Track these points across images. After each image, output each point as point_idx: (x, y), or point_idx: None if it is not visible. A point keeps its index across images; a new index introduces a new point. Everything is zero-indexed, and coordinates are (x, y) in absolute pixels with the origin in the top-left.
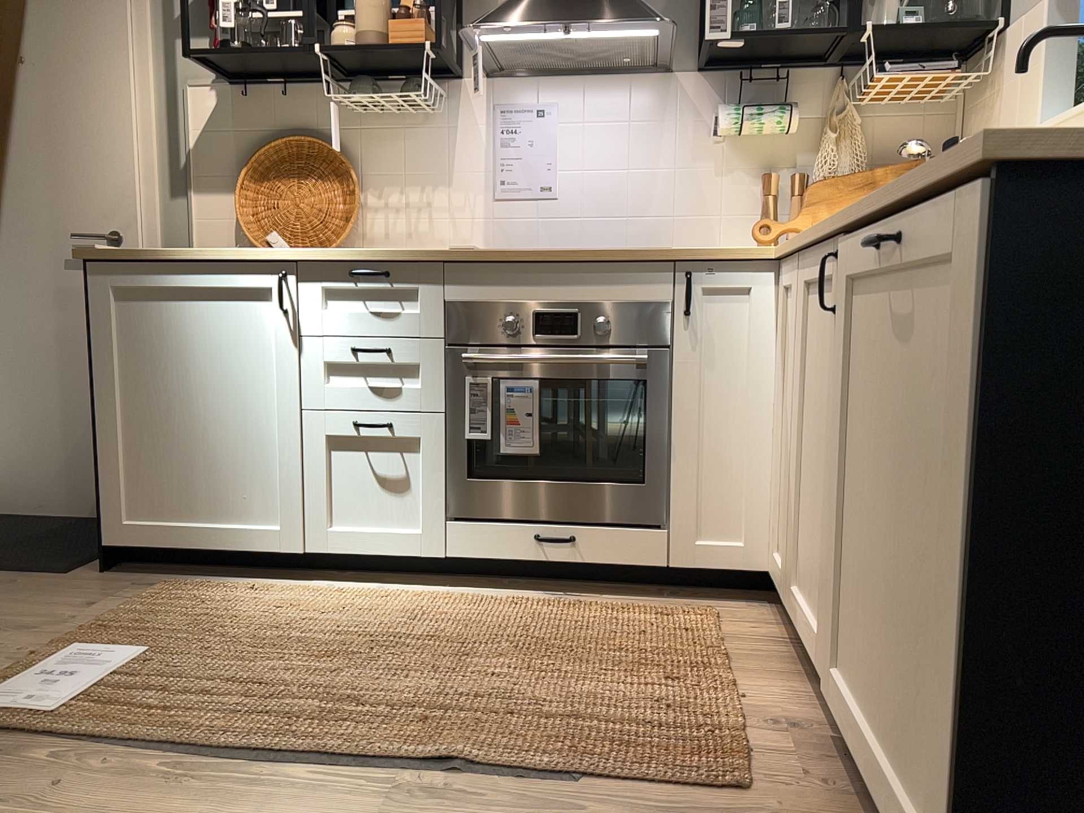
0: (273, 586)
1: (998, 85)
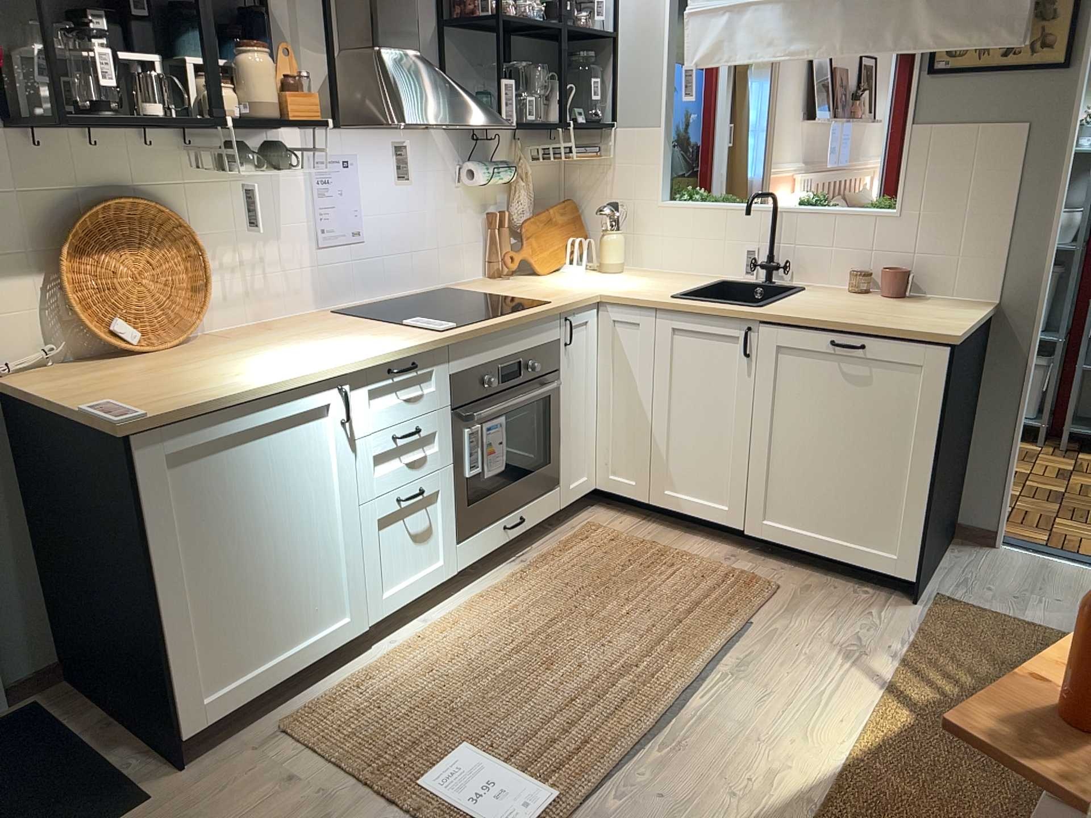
0: (357, 669)
1: (614, 161)
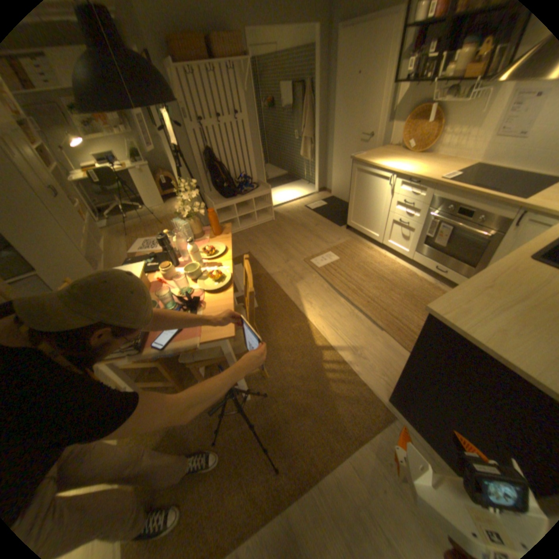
0: (373, 247)
1: None
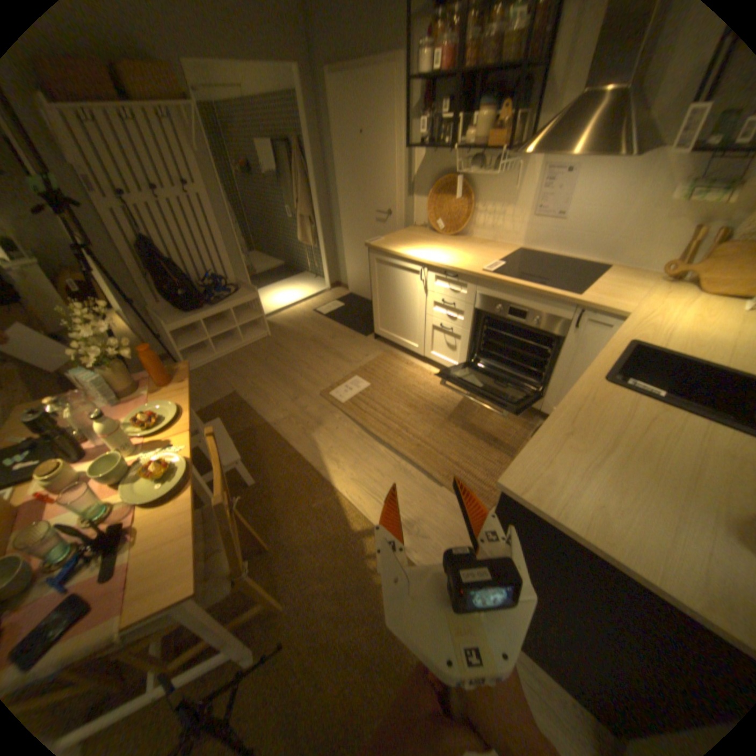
0: (414, 361)
1: None
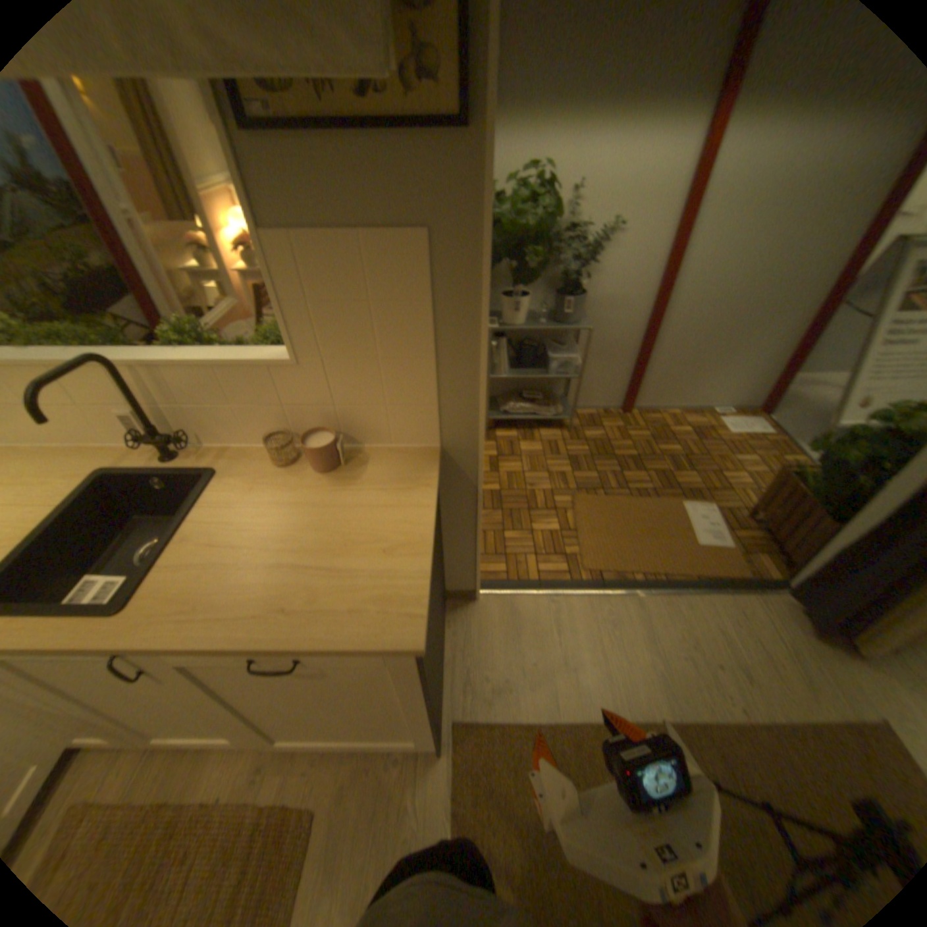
0: None
1: None
